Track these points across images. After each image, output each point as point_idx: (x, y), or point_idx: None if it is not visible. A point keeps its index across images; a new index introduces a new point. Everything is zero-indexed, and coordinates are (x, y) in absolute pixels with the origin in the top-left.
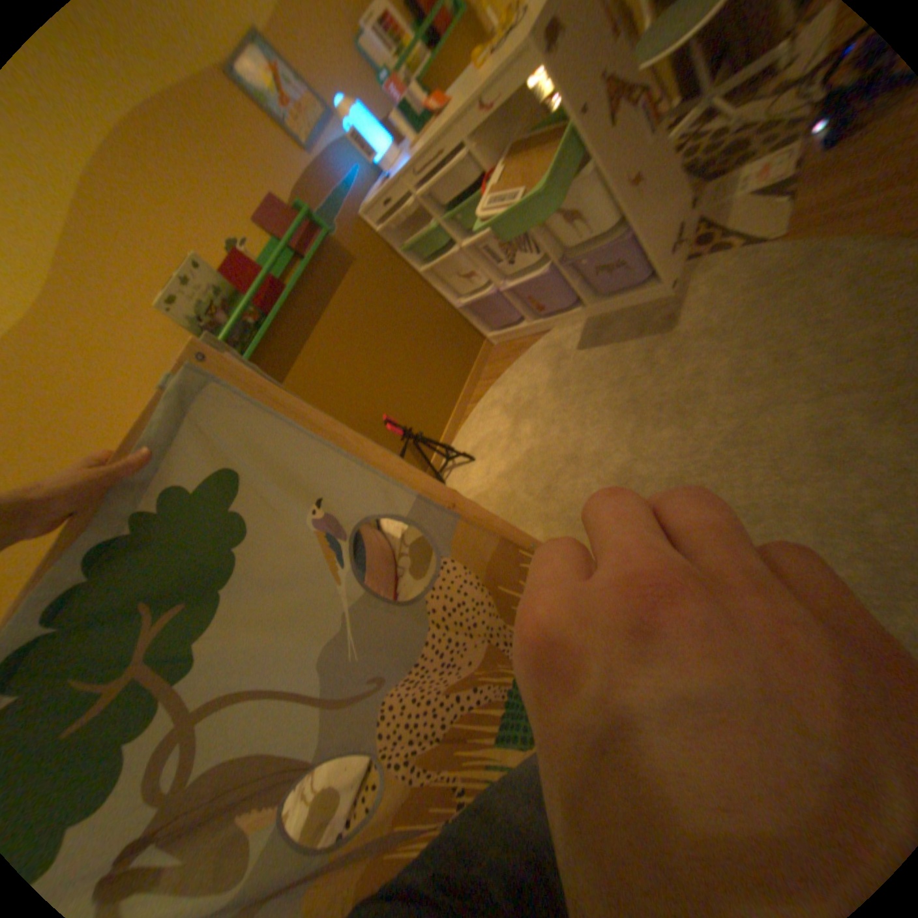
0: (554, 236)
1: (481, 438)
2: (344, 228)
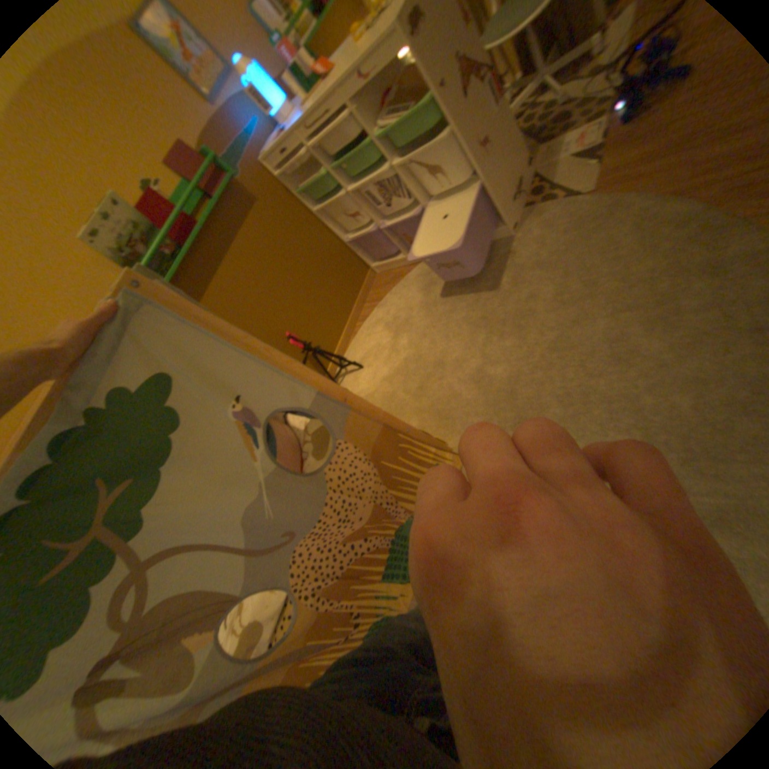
0: (422, 185)
1: (368, 350)
2: (247, 172)
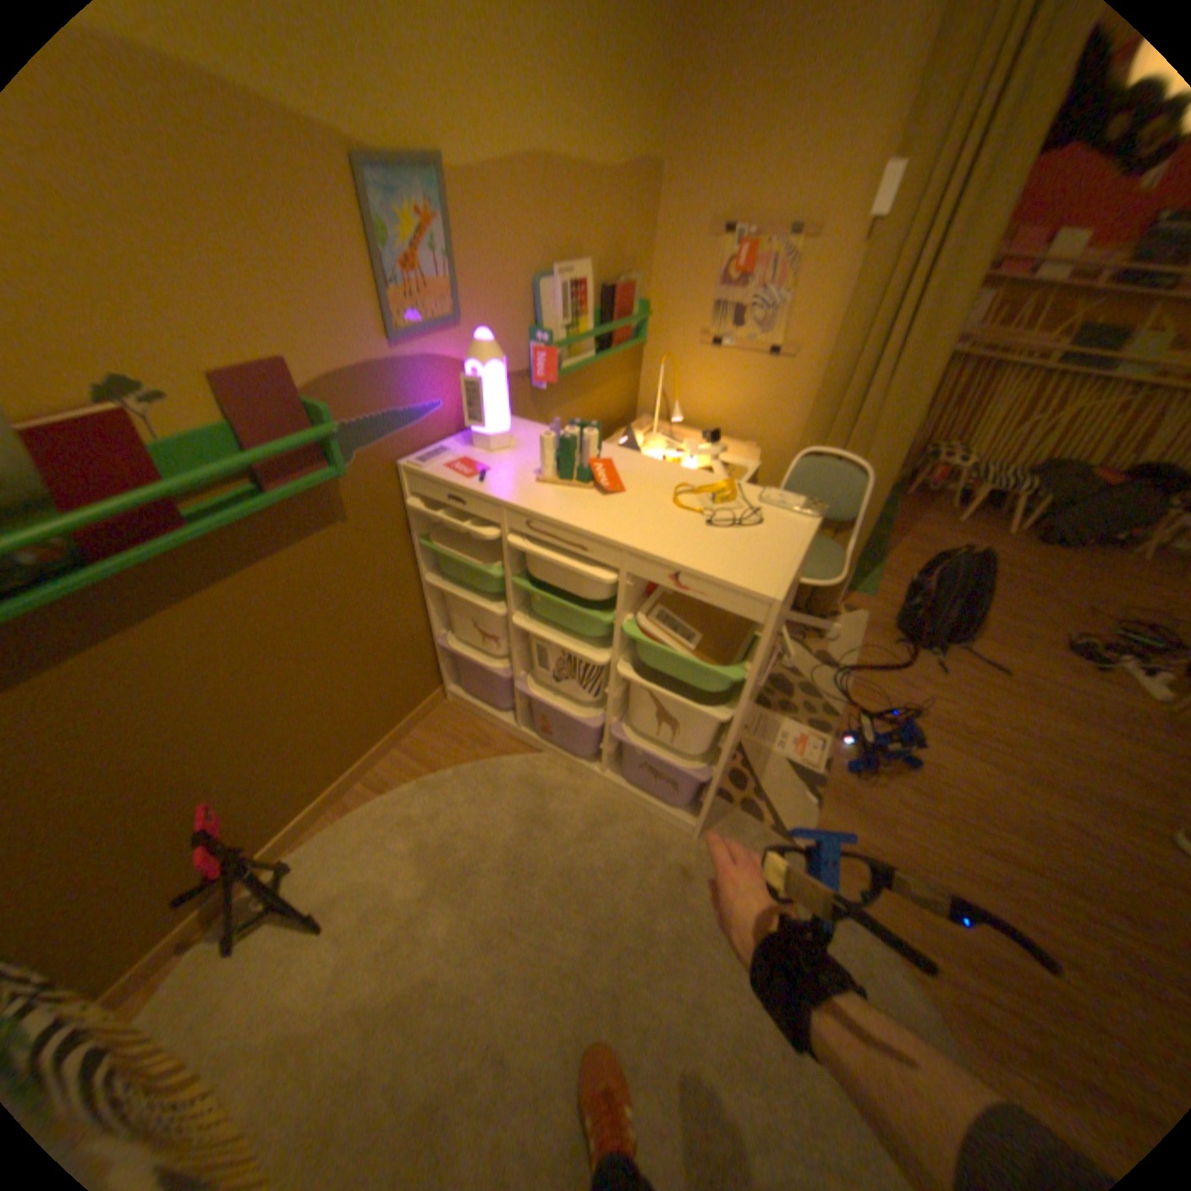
0: (621, 696)
1: (350, 886)
2: (362, 472)
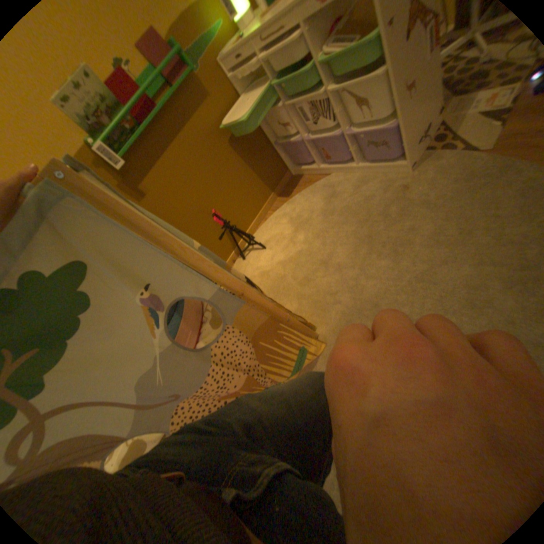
0: (345, 112)
1: (271, 236)
2: (203, 69)
